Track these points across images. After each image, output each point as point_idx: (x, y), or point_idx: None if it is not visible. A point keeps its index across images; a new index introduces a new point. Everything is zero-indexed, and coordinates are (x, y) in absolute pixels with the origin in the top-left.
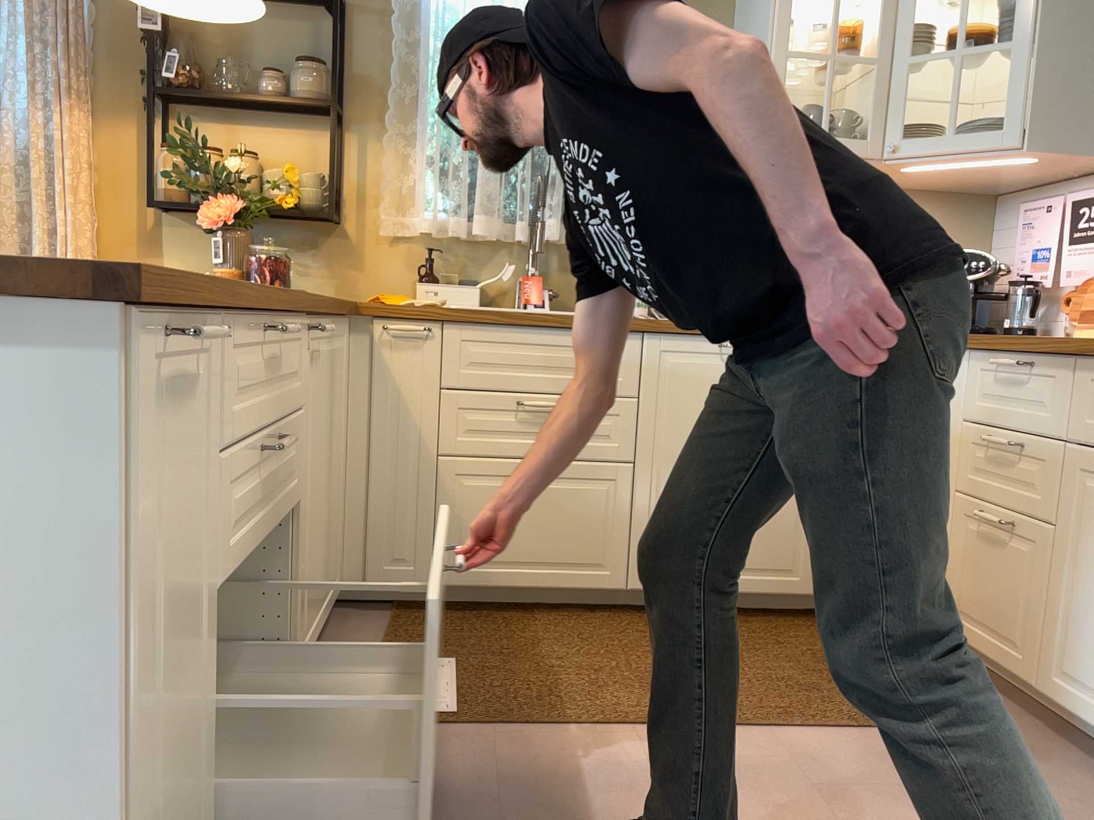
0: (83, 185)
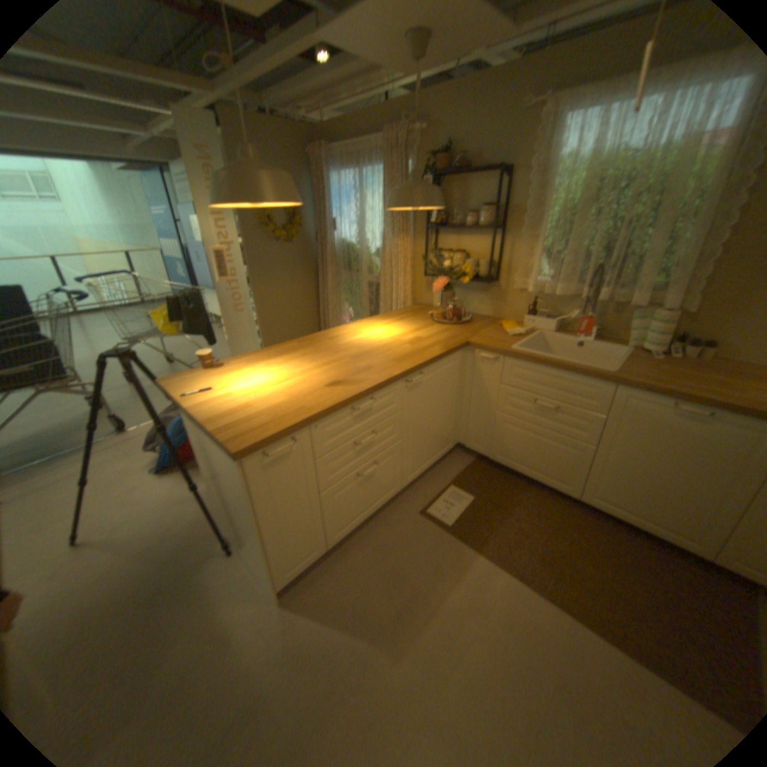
0: (405, 266)
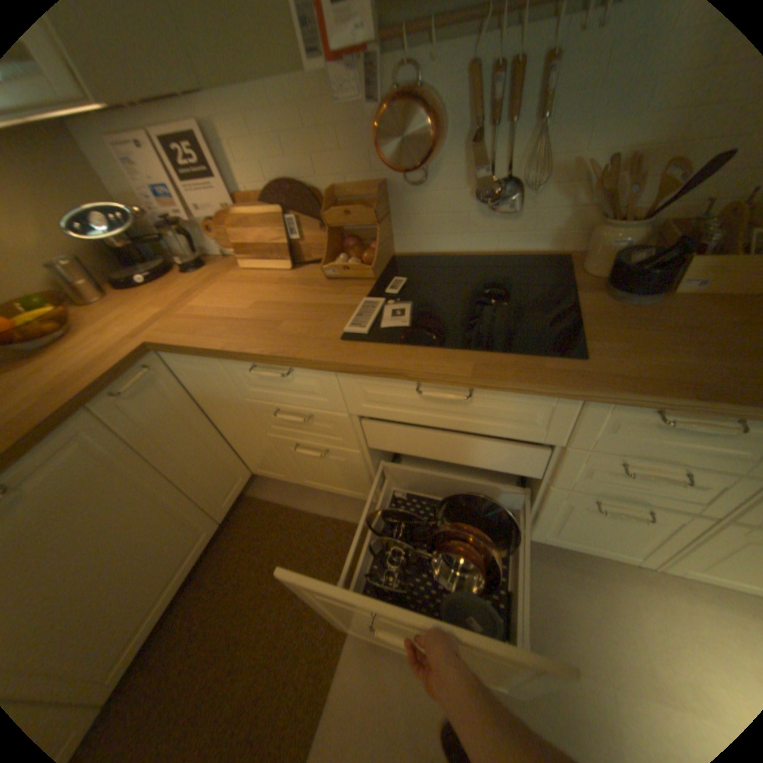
0: None
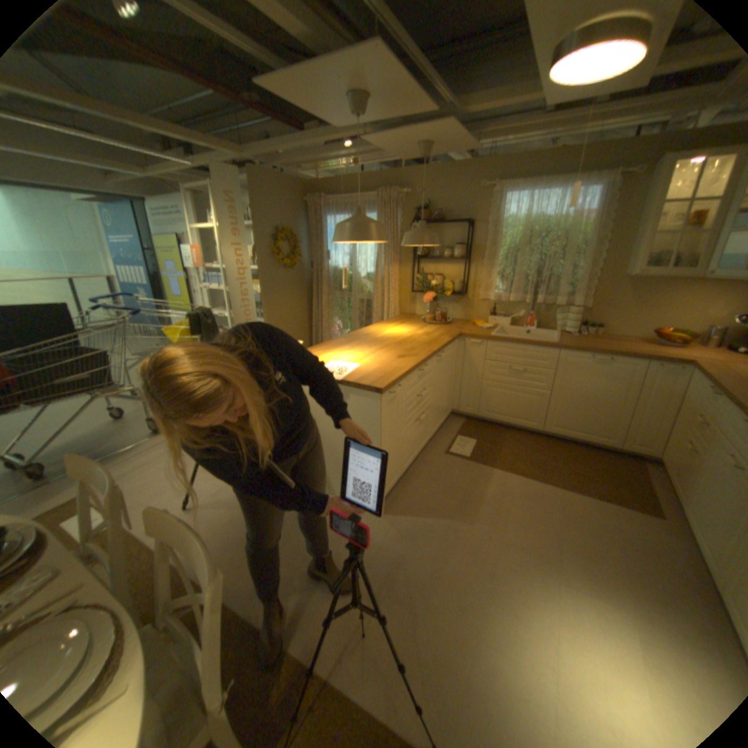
0: (394, 286)
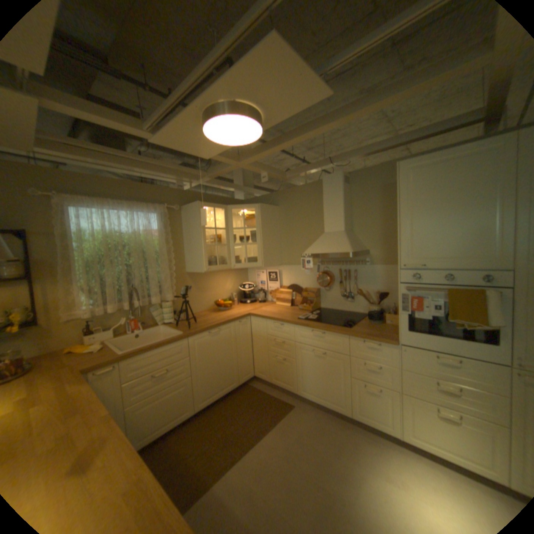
0: None
